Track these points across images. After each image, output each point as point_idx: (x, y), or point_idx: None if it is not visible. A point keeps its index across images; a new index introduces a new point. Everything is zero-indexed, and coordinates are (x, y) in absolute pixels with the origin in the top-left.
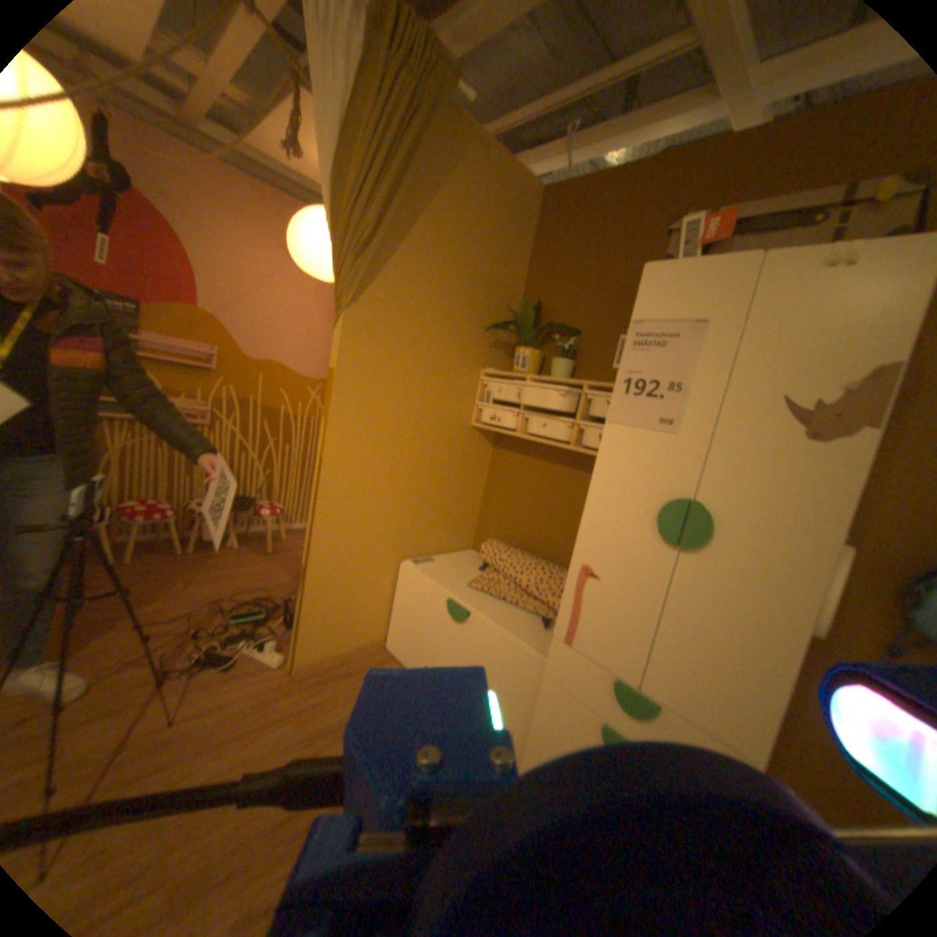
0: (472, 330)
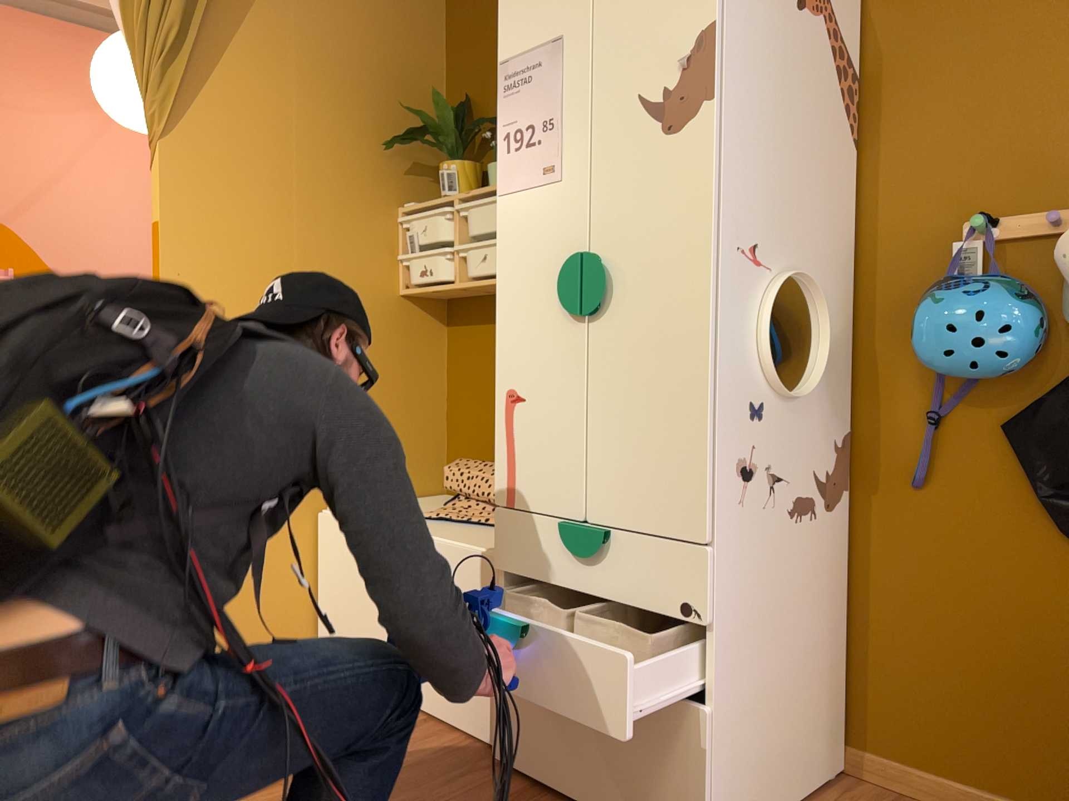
0: (370, 152)
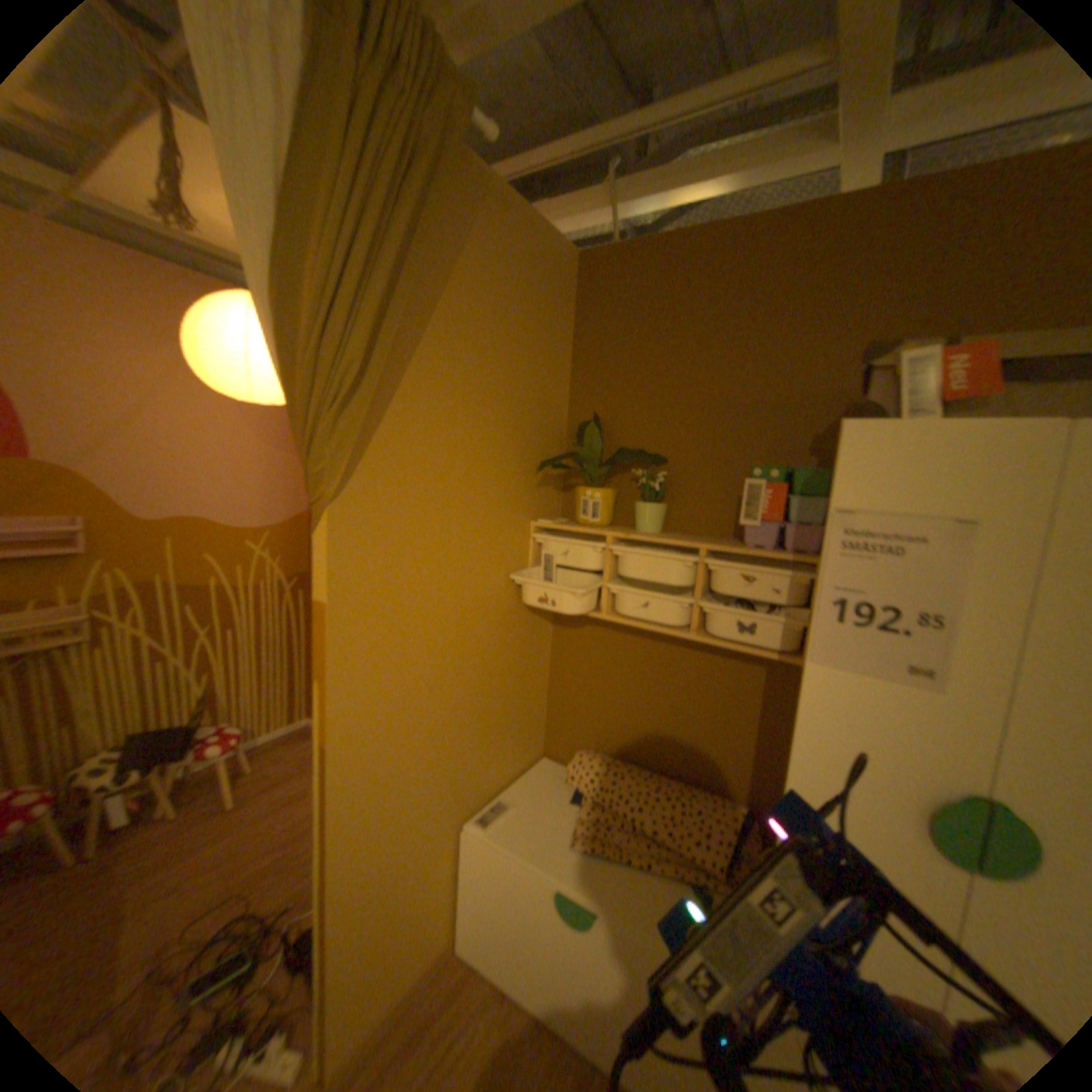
0: (516, 472)
